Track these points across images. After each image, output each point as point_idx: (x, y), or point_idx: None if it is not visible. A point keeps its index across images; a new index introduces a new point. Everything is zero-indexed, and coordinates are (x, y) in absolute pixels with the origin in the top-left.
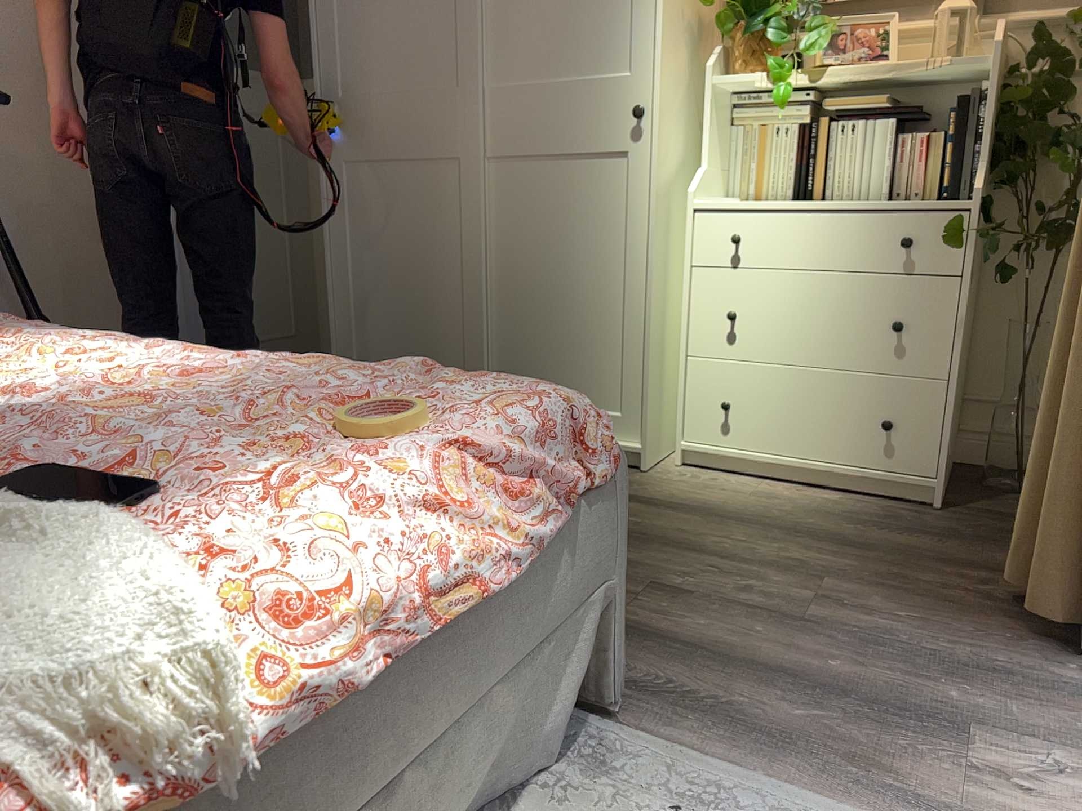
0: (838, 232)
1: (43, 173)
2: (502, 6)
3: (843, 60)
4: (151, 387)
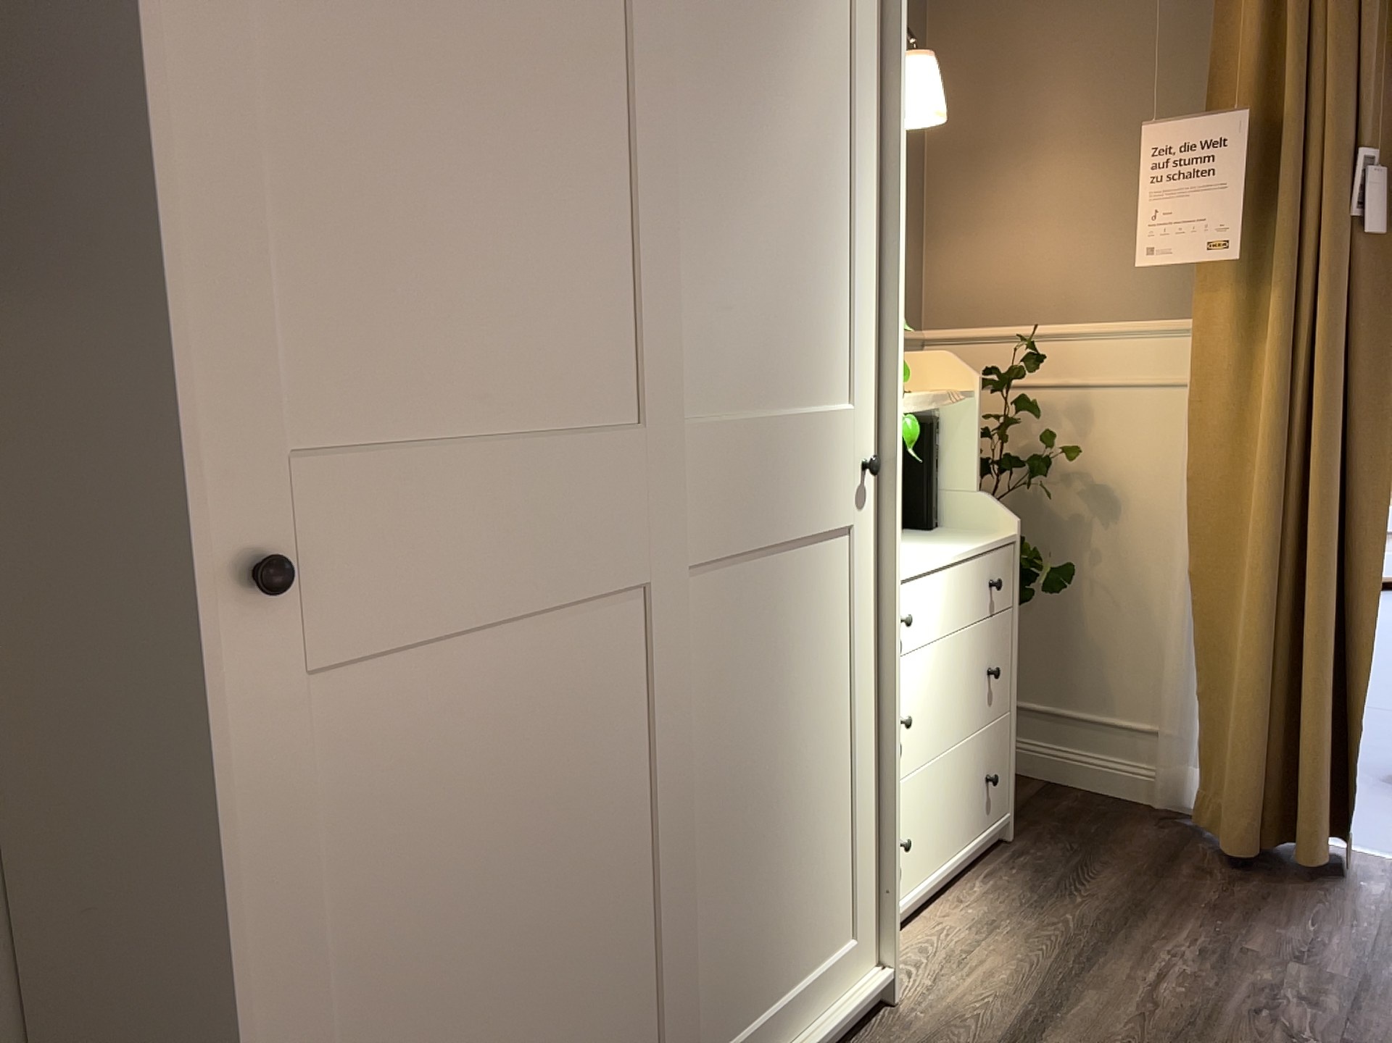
0: (961, 585)
1: None
2: (693, 255)
3: None
4: None
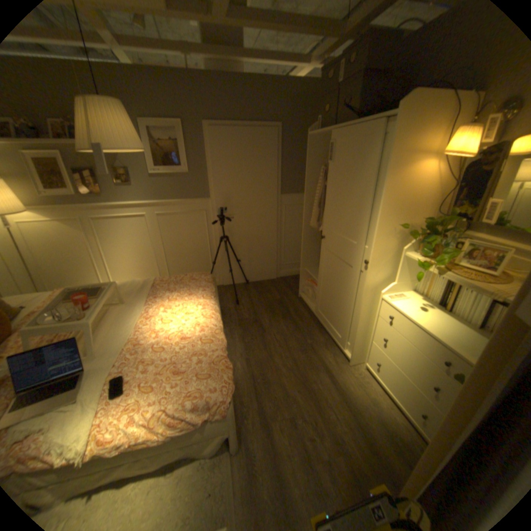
0: (426, 339)
1: (244, 227)
2: (342, 208)
3: (472, 263)
4: (177, 338)
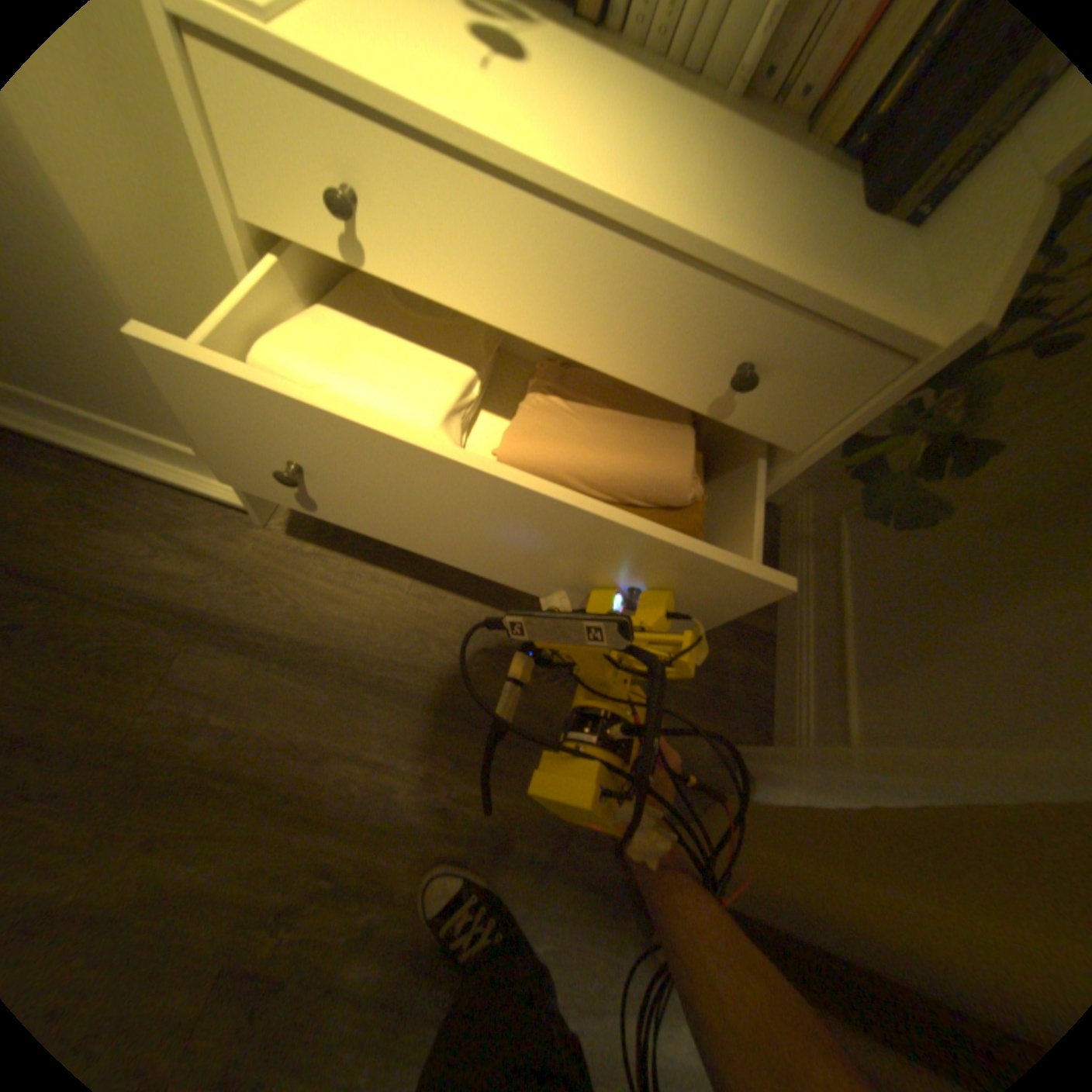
0: (612, 279)
1: None
2: None
3: None
4: None
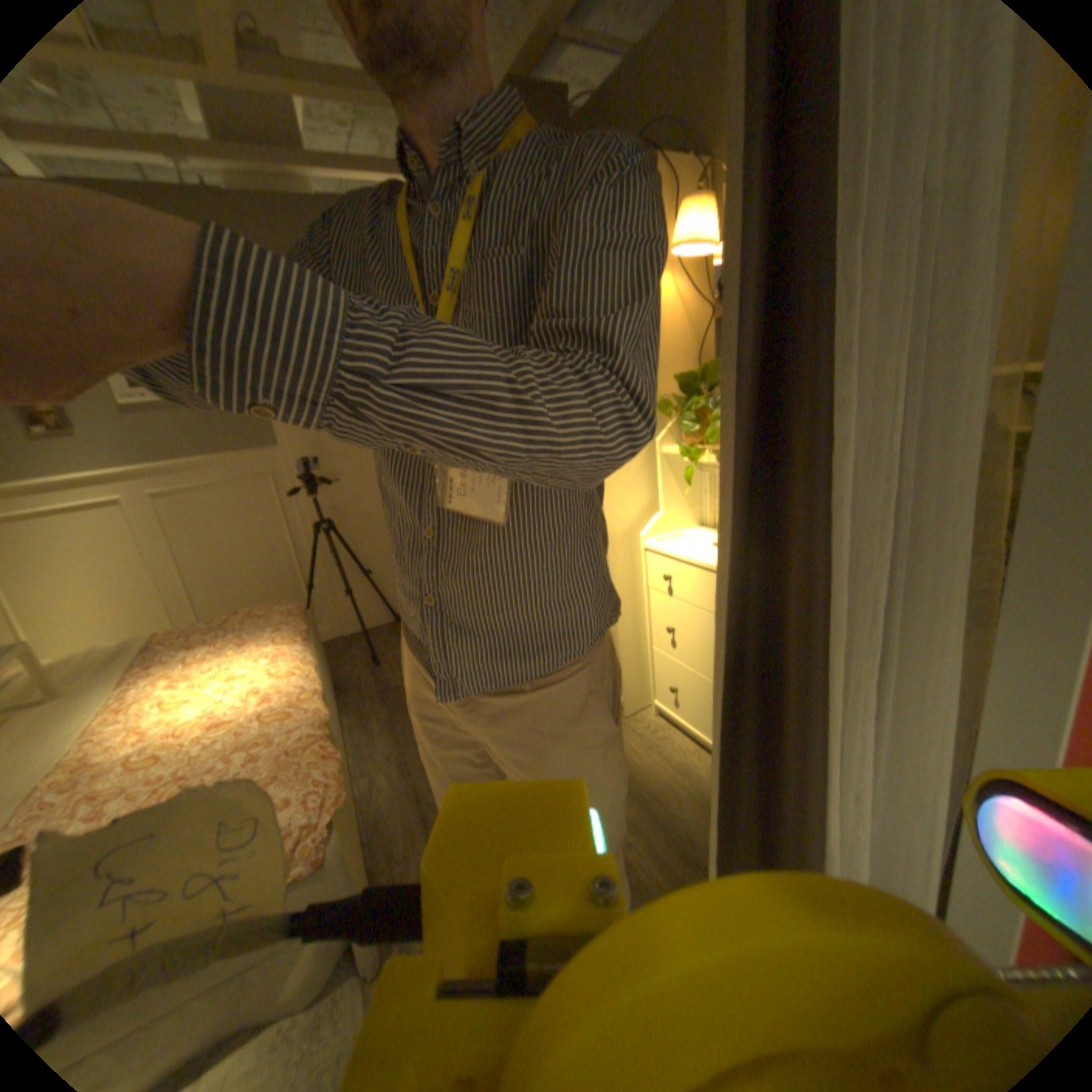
0: None
1: (370, 499)
2: None
3: None
4: (198, 729)
